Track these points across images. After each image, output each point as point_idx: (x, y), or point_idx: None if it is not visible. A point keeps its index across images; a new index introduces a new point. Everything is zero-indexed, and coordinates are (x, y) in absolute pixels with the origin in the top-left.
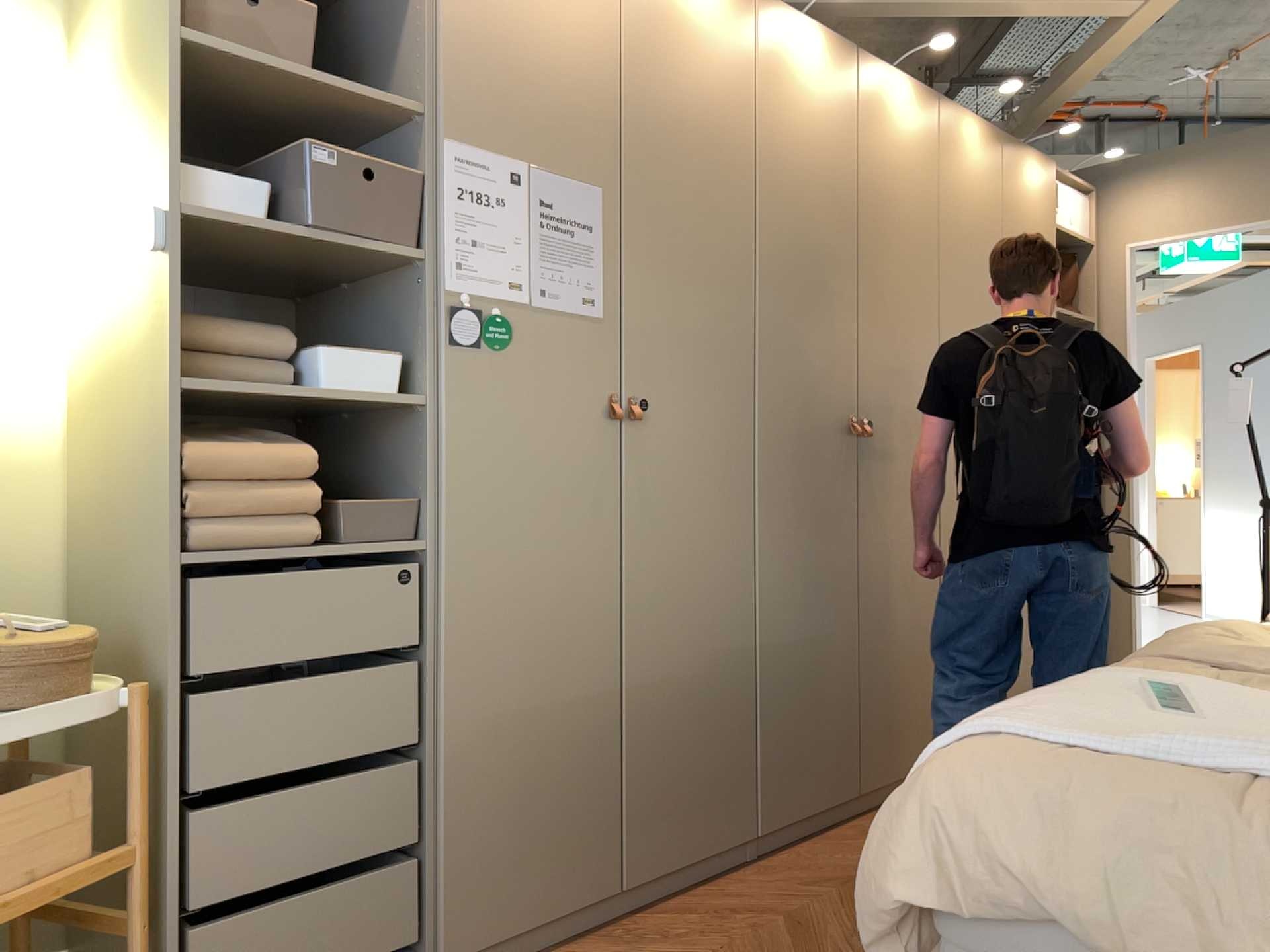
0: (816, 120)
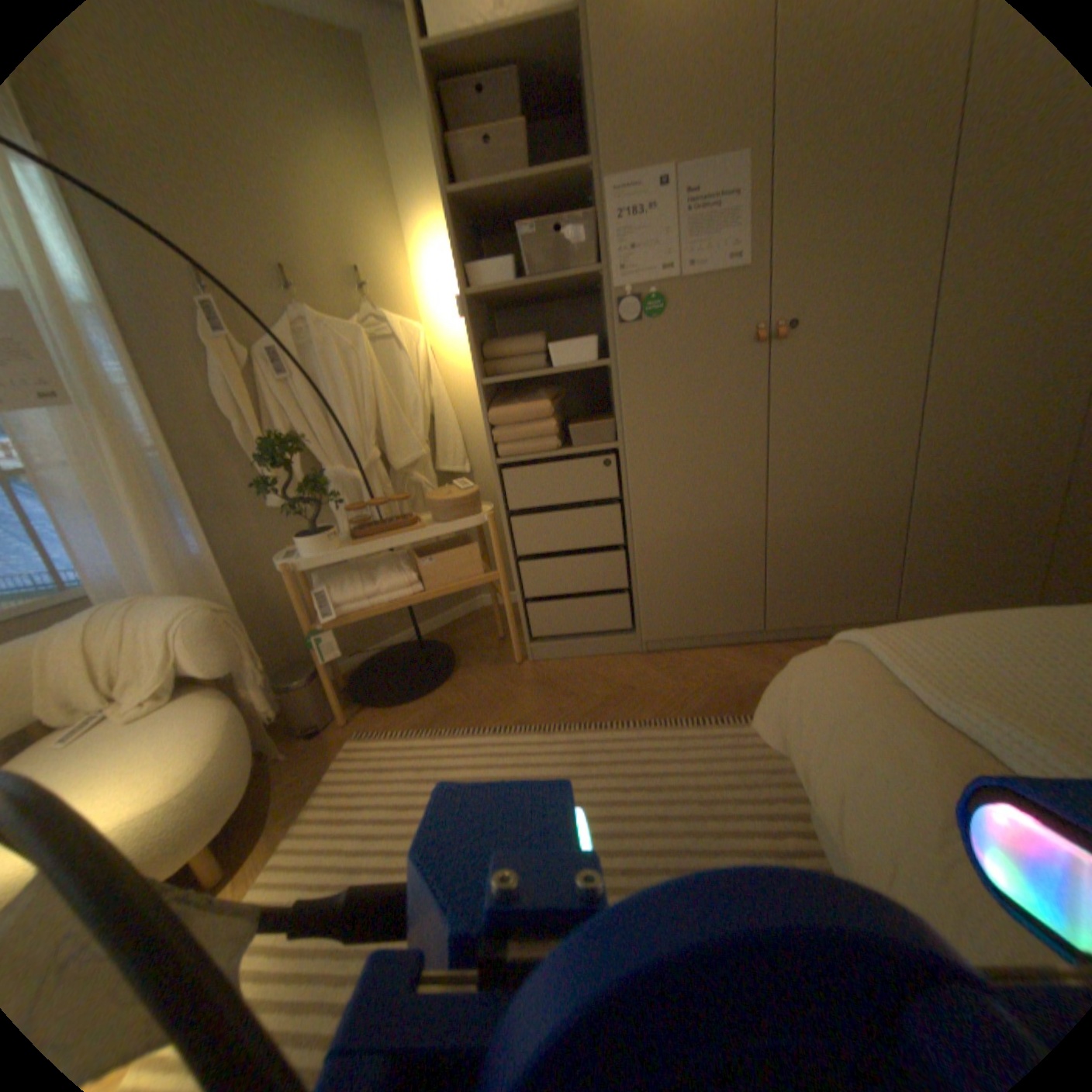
0: None
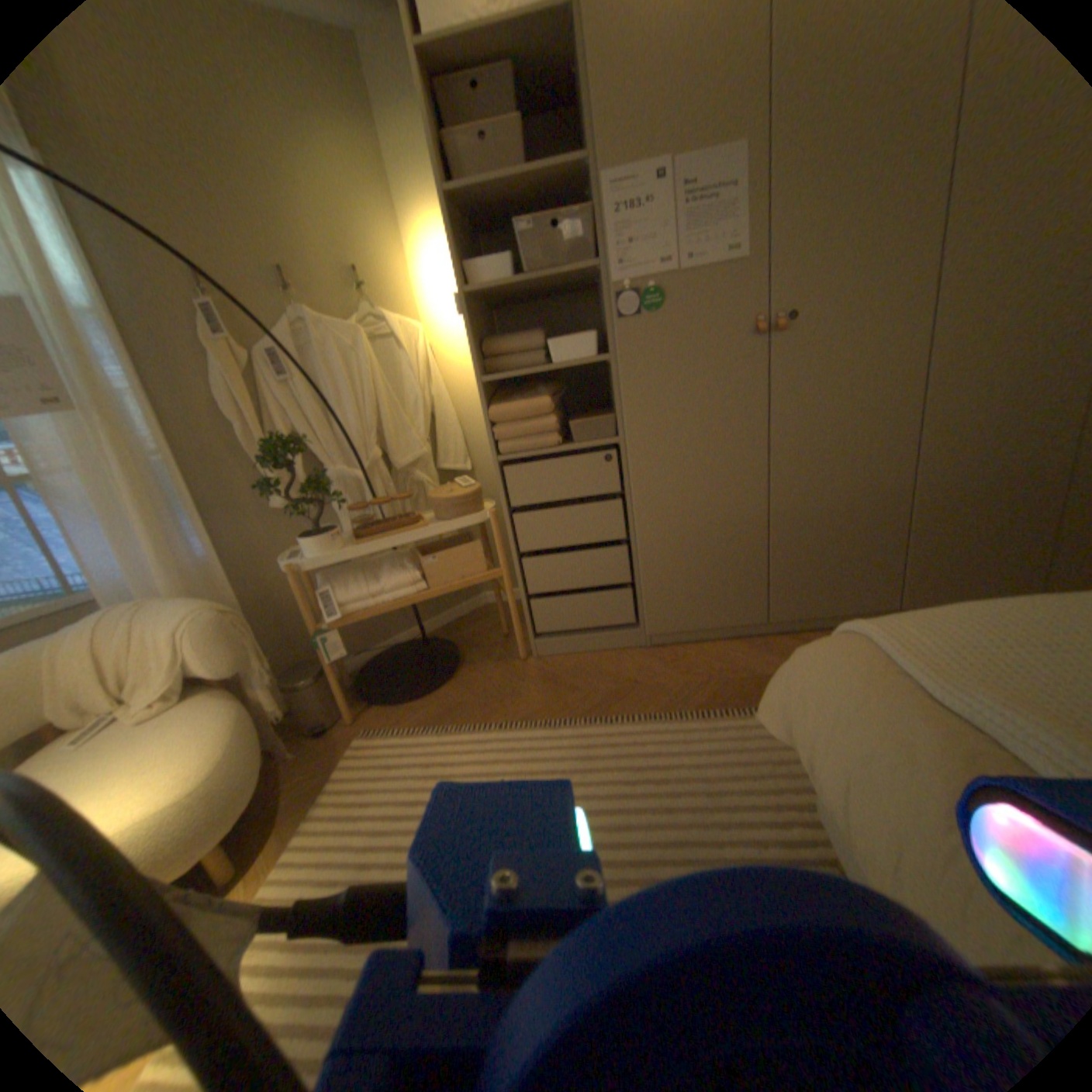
0: None
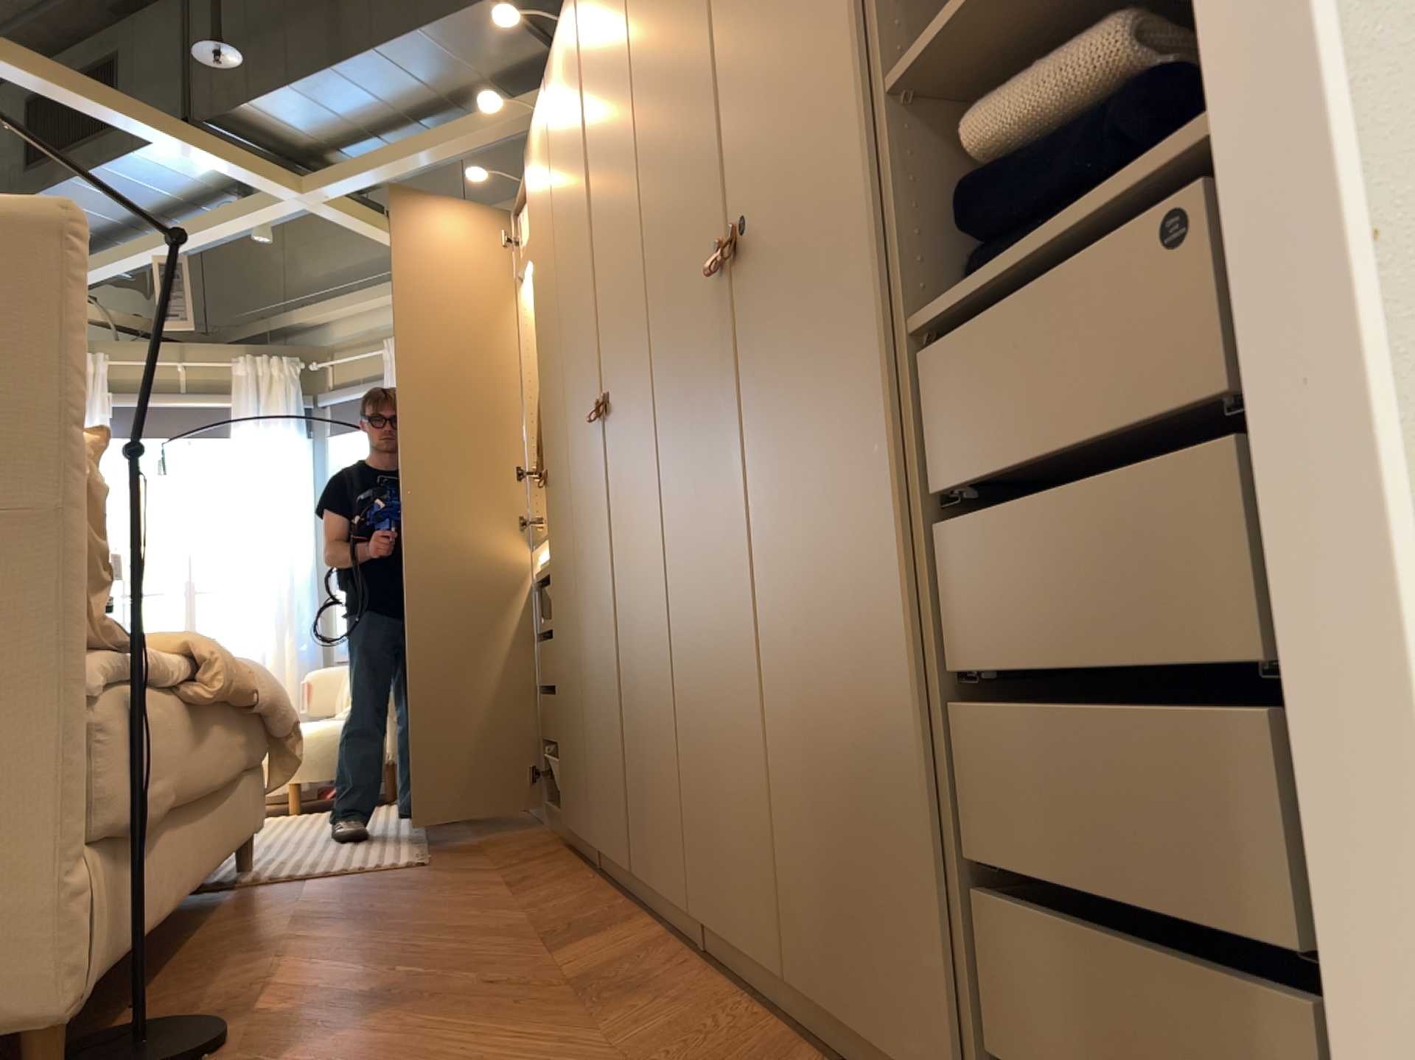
0: (568, 117)
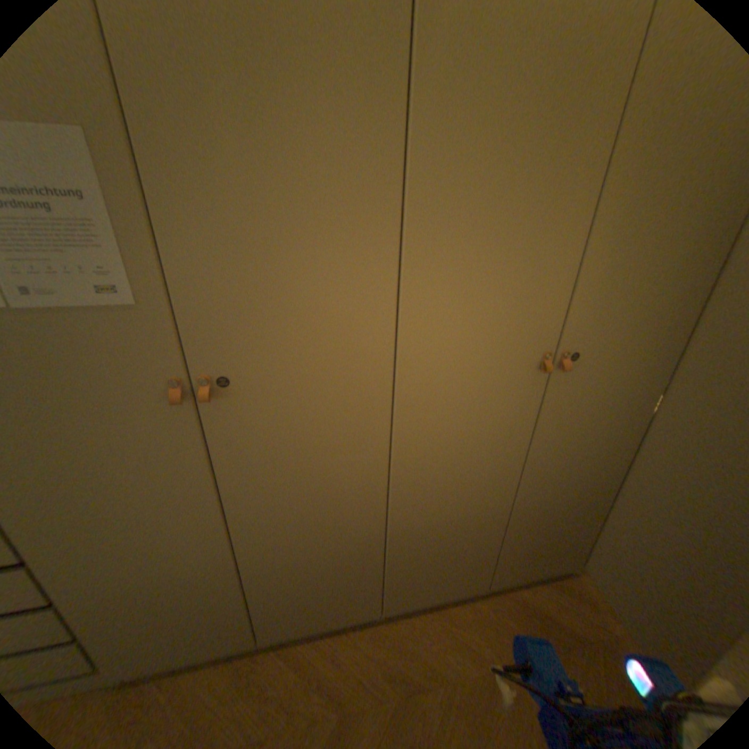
0: None
